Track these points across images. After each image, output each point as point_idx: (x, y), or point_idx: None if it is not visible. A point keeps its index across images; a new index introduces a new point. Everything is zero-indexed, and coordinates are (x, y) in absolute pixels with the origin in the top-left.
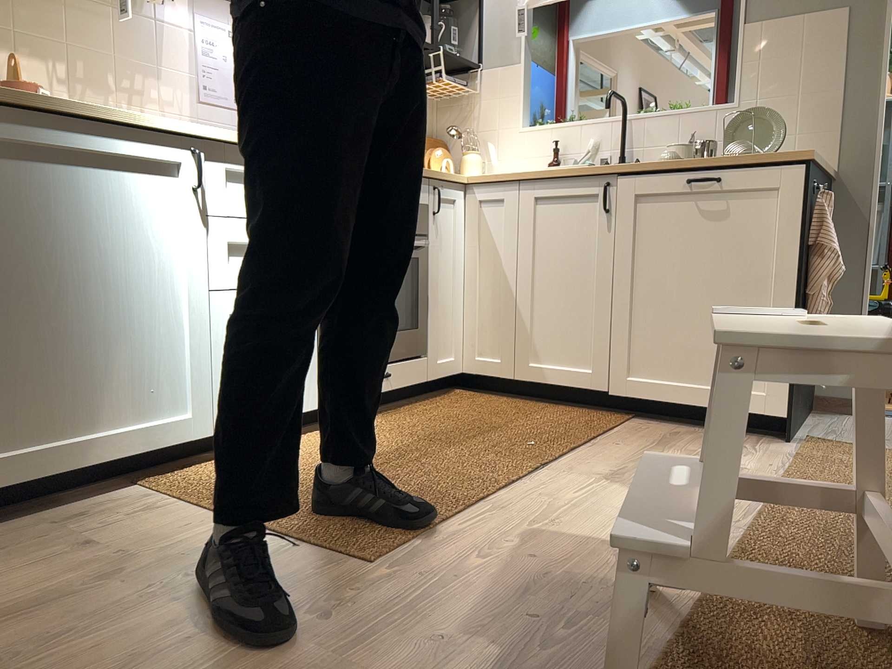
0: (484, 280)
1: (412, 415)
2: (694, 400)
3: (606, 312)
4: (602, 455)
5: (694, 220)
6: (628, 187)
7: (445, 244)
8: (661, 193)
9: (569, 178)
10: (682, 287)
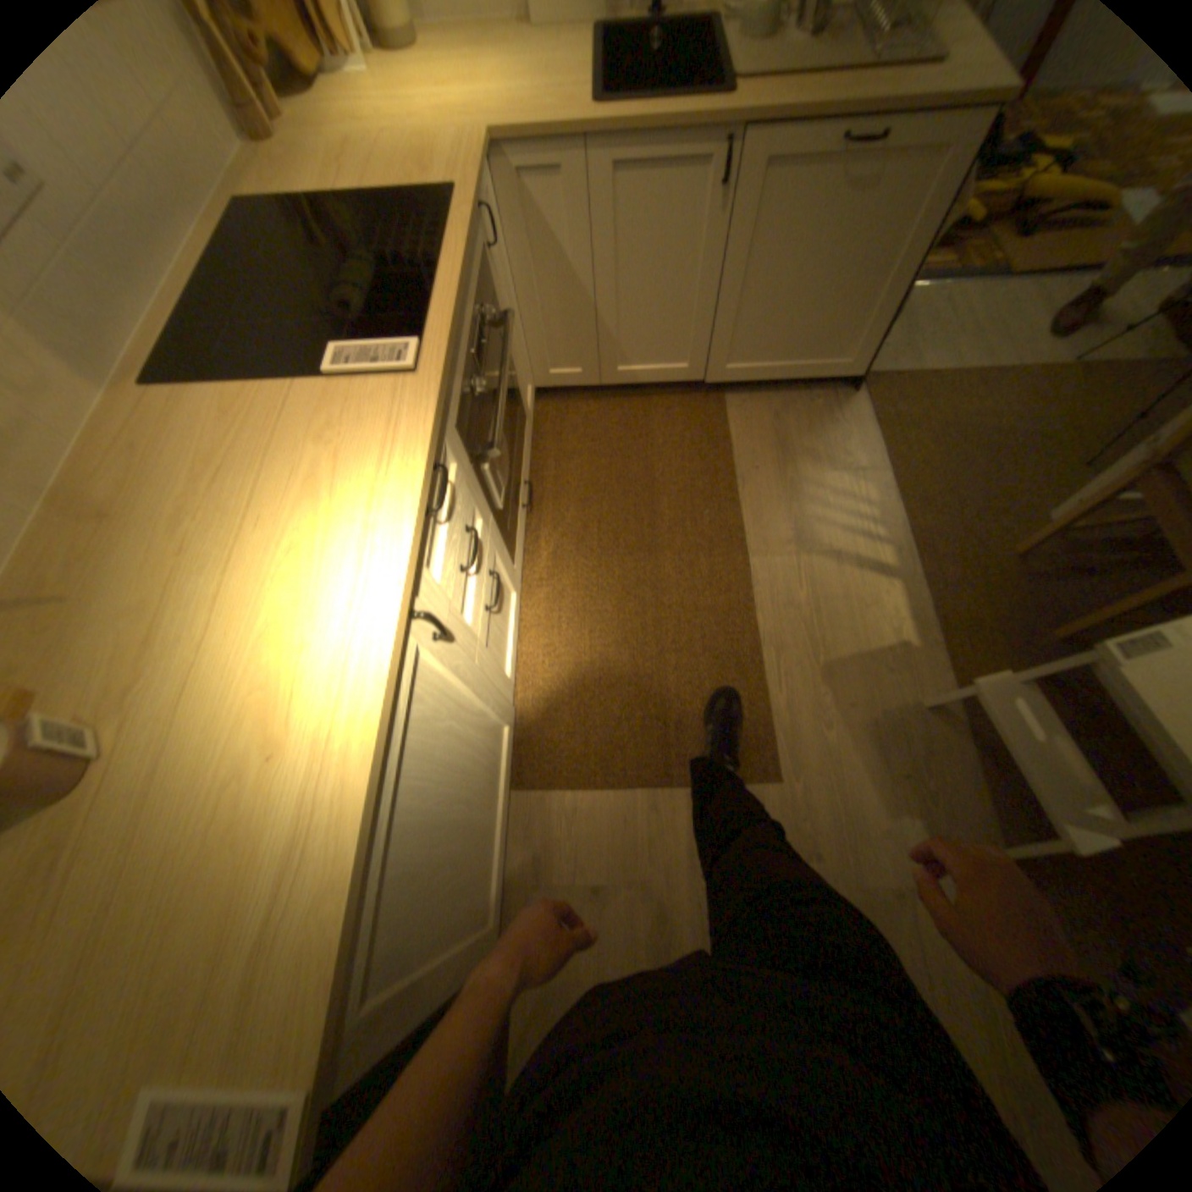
0: (542, 286)
1: (562, 503)
2: (786, 375)
3: (708, 308)
4: (769, 504)
5: (835, 189)
6: (760, 145)
7: (497, 270)
8: (803, 151)
9: (670, 126)
10: (799, 273)
